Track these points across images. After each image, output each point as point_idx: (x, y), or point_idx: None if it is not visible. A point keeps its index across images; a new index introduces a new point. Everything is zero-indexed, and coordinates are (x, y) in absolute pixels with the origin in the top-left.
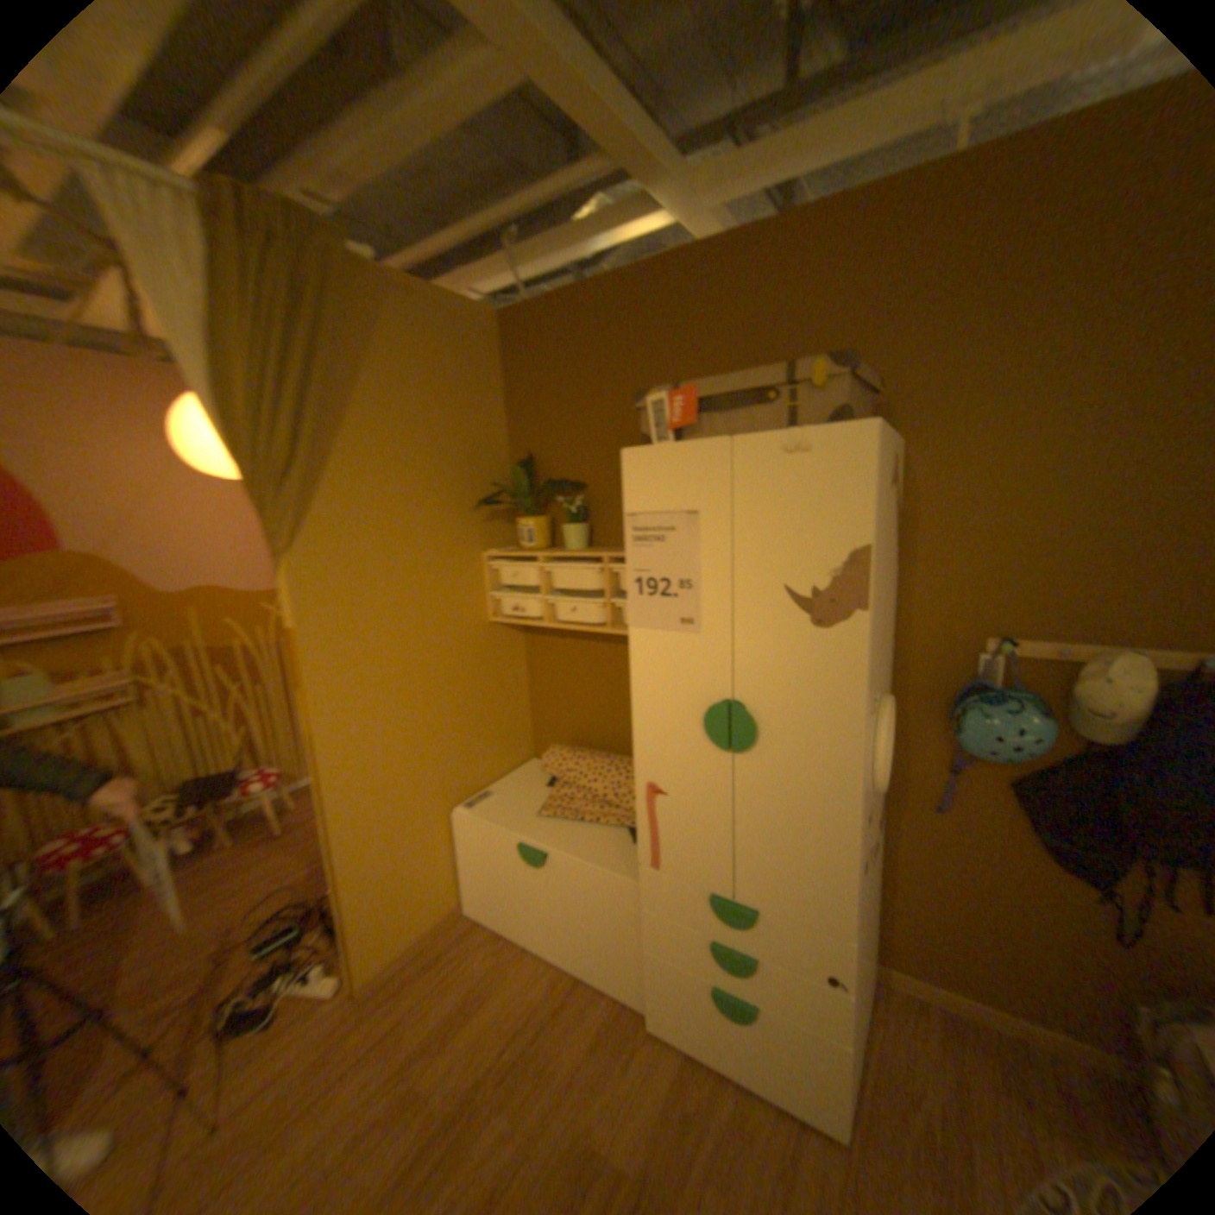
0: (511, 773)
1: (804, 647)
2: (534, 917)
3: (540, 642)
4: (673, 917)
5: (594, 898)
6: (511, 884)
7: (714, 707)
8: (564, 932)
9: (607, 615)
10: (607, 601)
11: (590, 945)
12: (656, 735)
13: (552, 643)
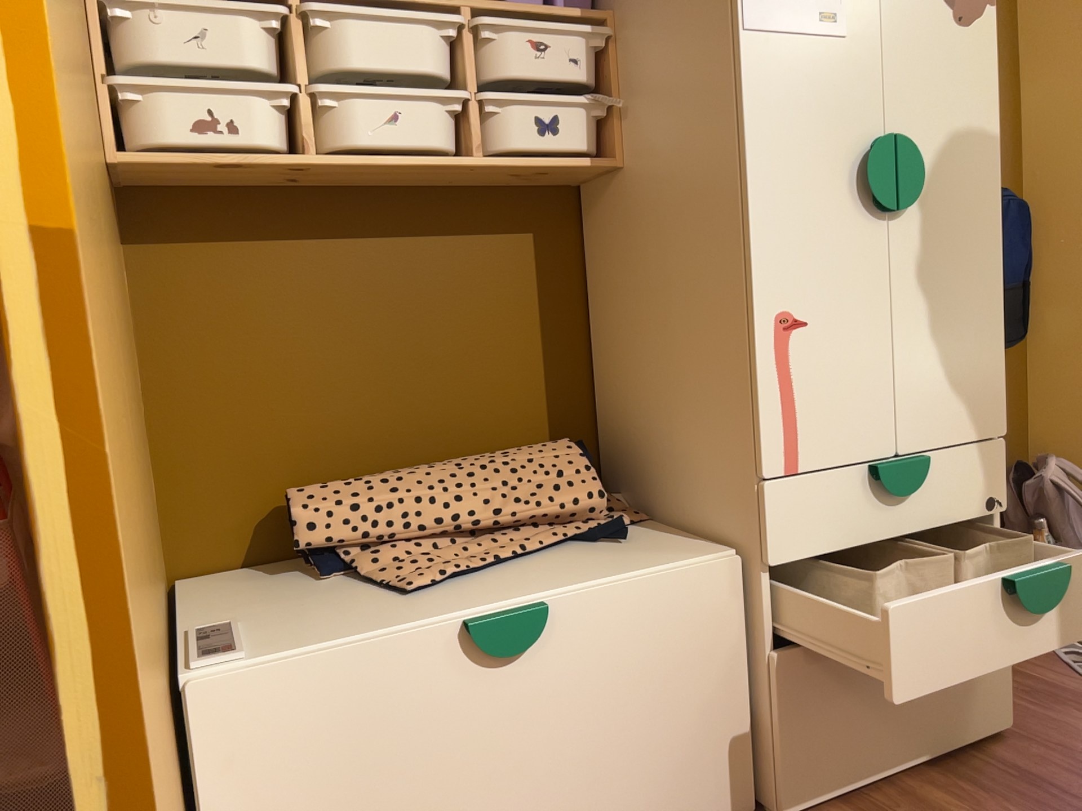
0: (180, 604)
1: (951, 51)
2: (505, 804)
3: (191, 258)
4: (822, 546)
5: (655, 636)
6: (434, 763)
7: (882, 143)
8: (588, 775)
9: (478, 126)
10: (479, 97)
11: (646, 755)
12: (791, 222)
13: (232, 256)
